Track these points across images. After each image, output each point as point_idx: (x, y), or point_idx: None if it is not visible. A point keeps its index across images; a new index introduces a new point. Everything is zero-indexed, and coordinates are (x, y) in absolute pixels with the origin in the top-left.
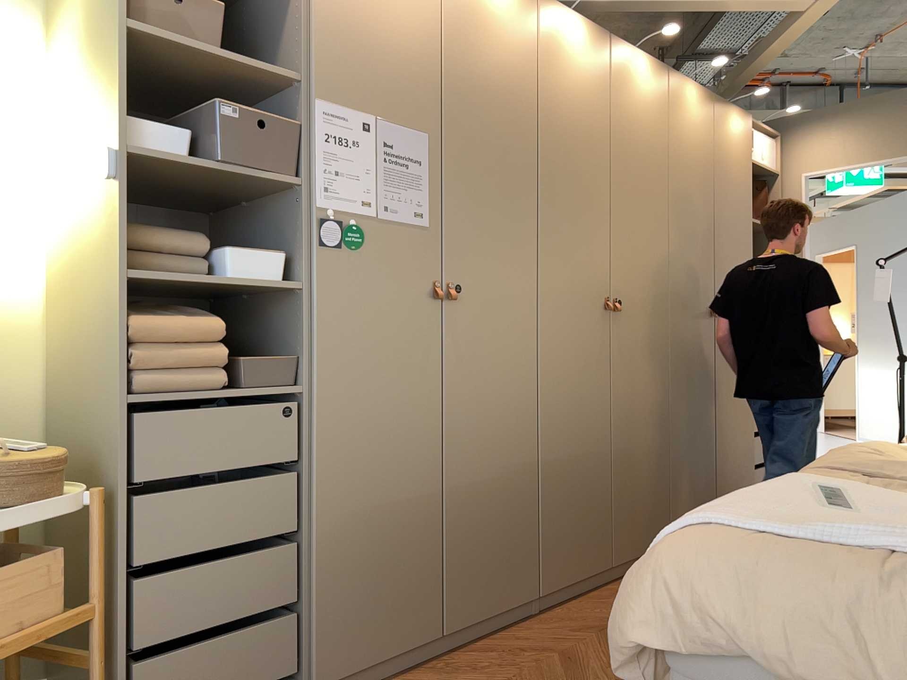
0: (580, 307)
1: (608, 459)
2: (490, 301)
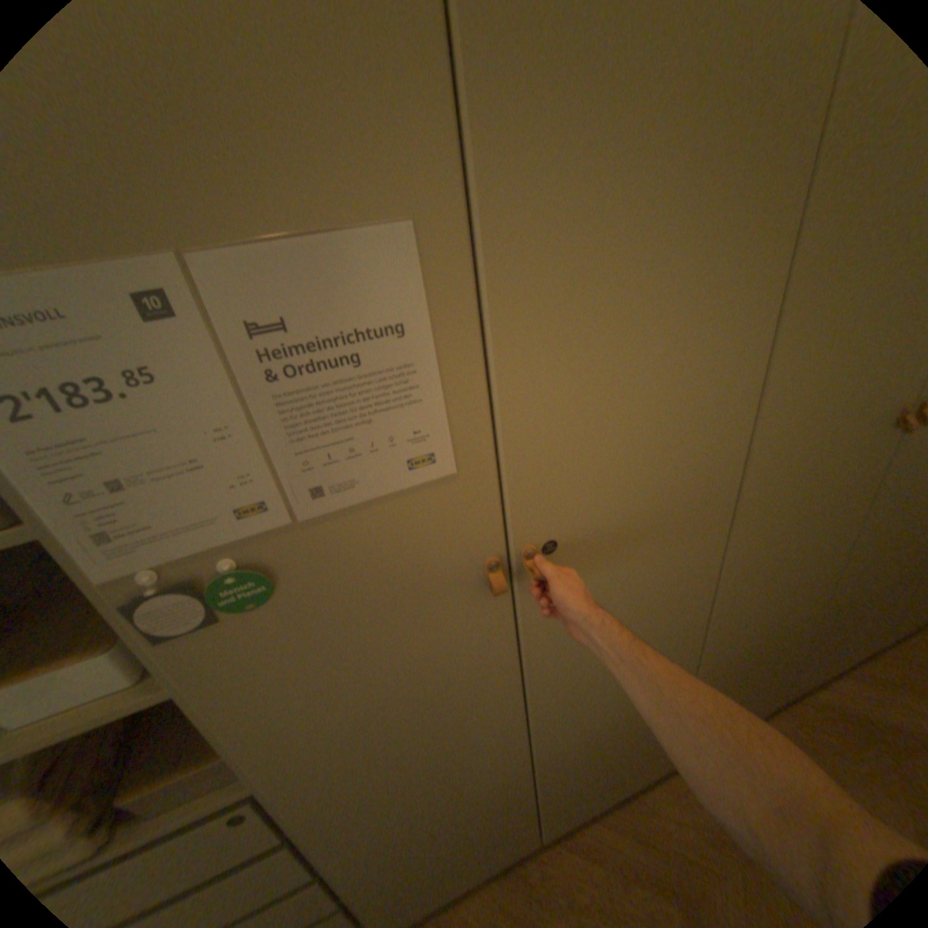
0: (854, 444)
1: (829, 614)
2: (644, 525)
